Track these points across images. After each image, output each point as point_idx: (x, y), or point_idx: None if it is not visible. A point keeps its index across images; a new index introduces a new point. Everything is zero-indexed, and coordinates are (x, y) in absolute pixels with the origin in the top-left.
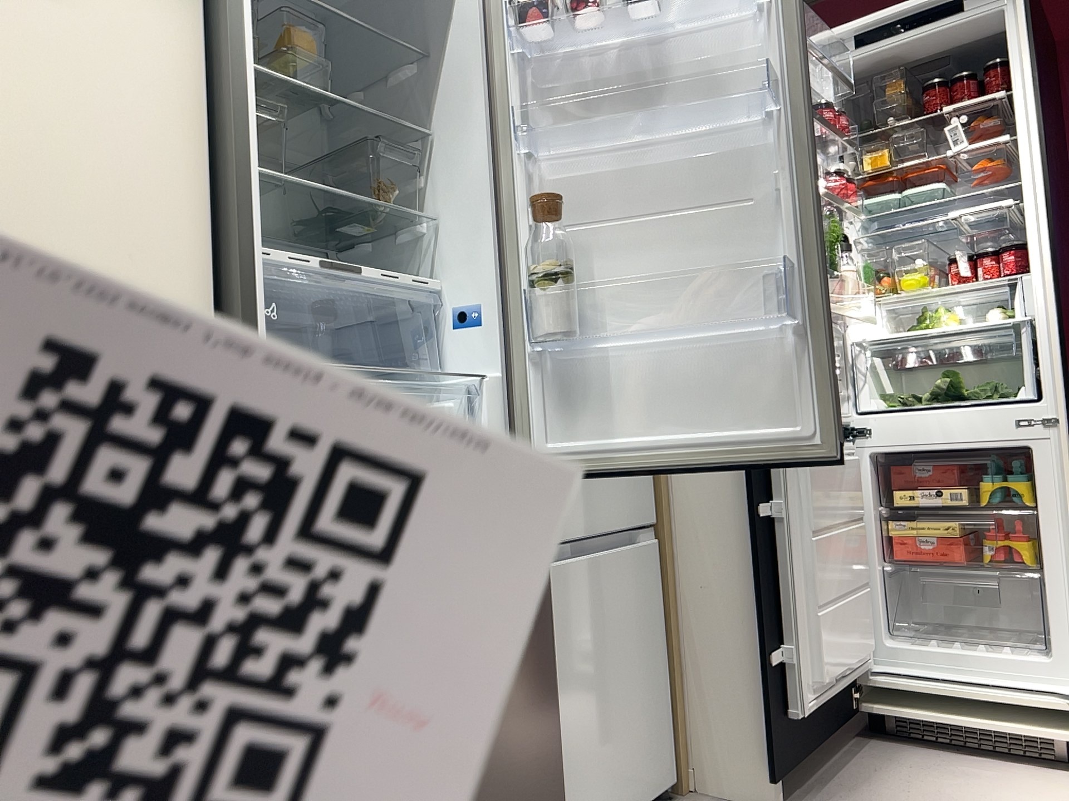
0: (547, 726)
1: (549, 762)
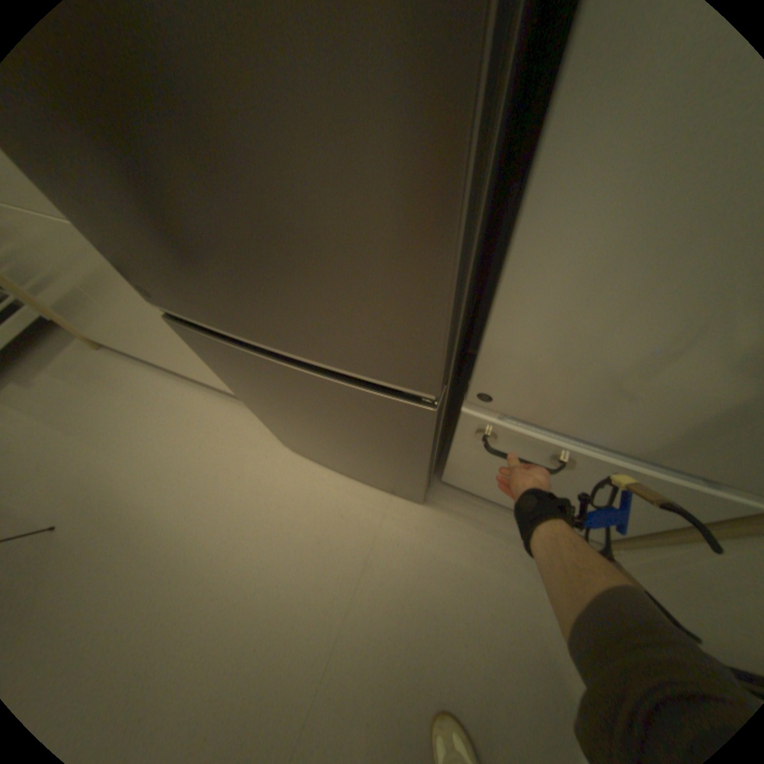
0: (413, 472)
1: (416, 478)
